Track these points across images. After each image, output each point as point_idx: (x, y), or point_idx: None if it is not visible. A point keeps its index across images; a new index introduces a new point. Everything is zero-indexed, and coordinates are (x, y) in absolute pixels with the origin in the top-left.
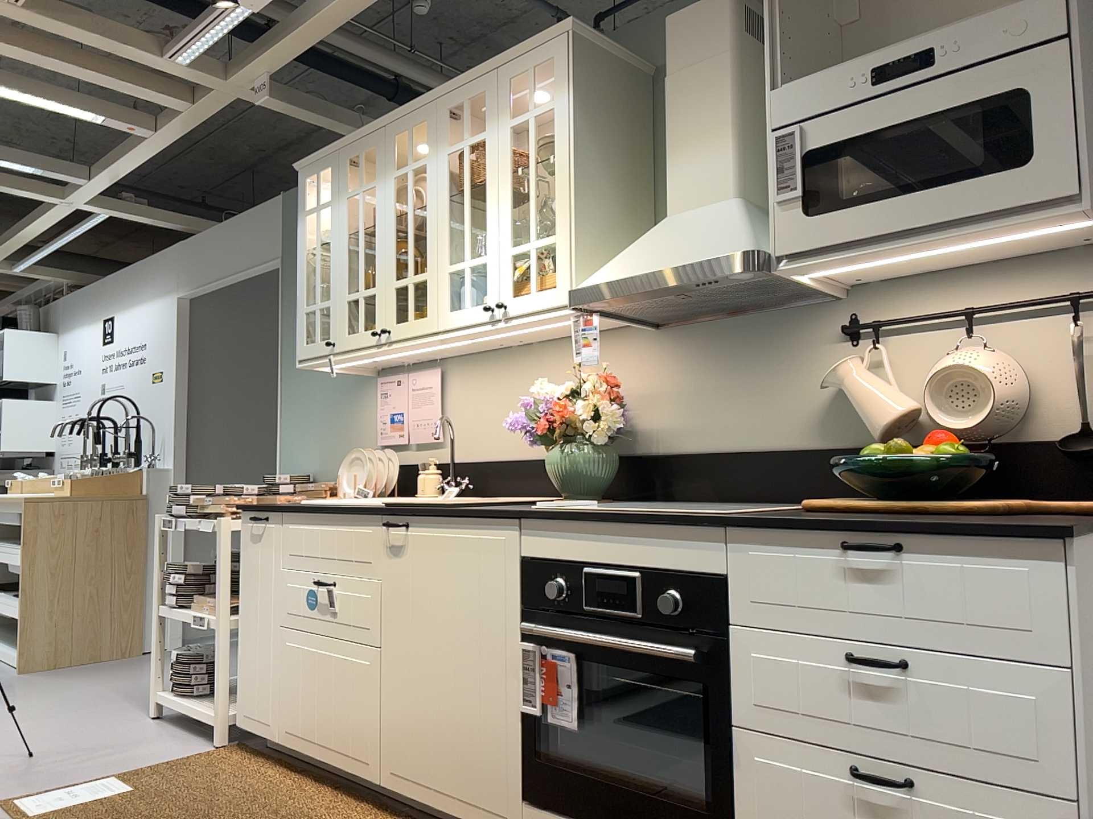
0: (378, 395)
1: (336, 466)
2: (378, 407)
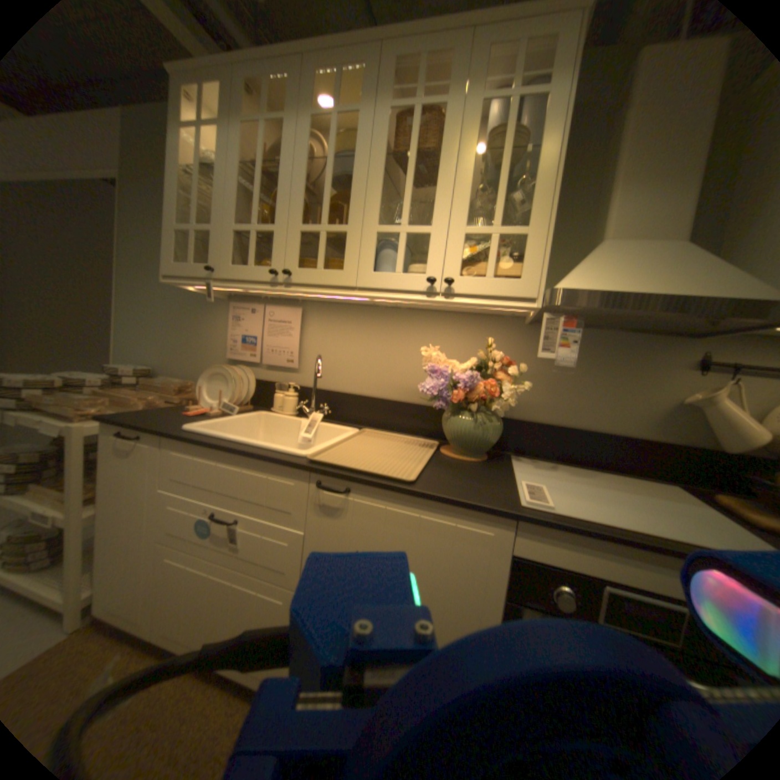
0: (232, 318)
1: (178, 365)
2: (231, 327)
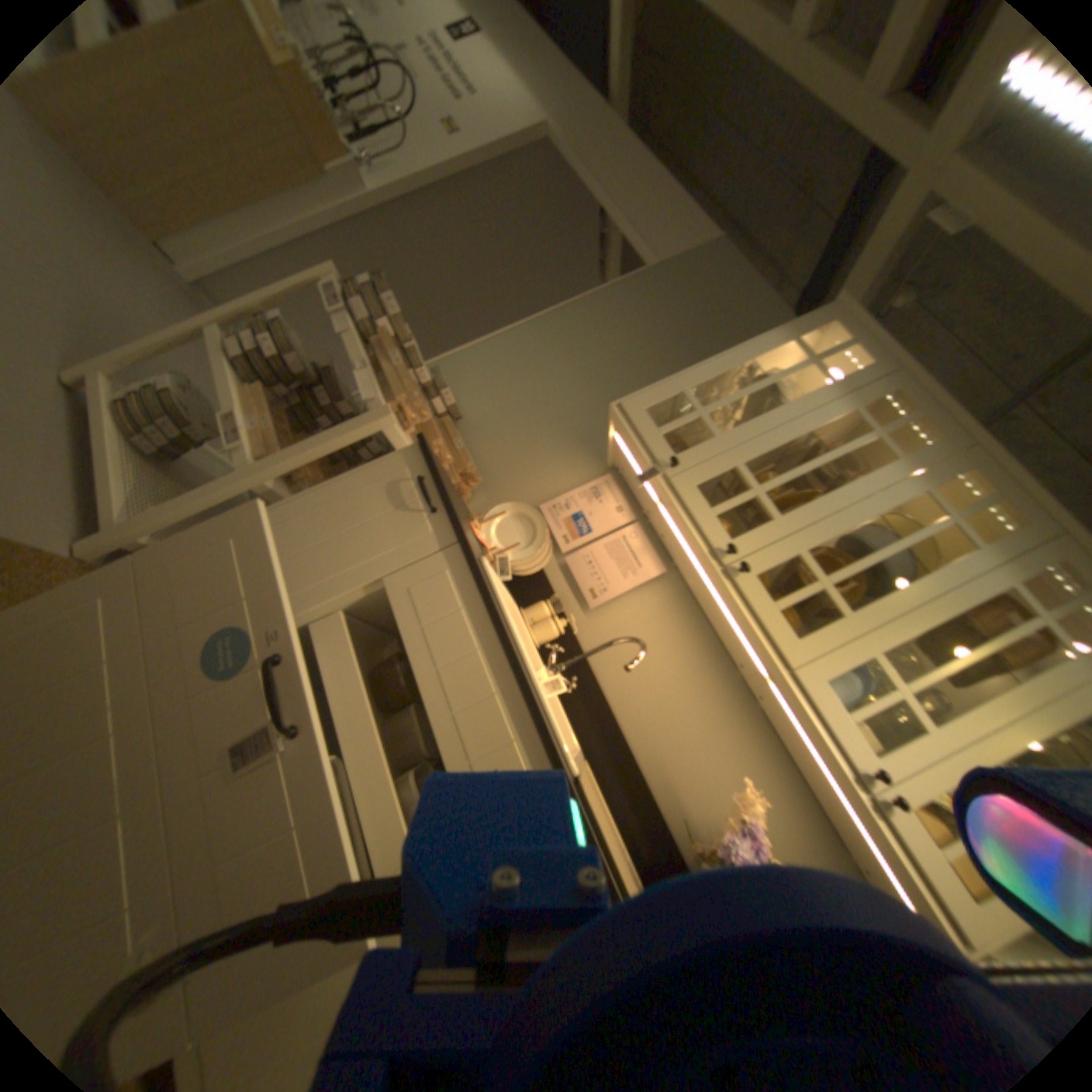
0: (590, 490)
1: (483, 452)
2: (578, 495)
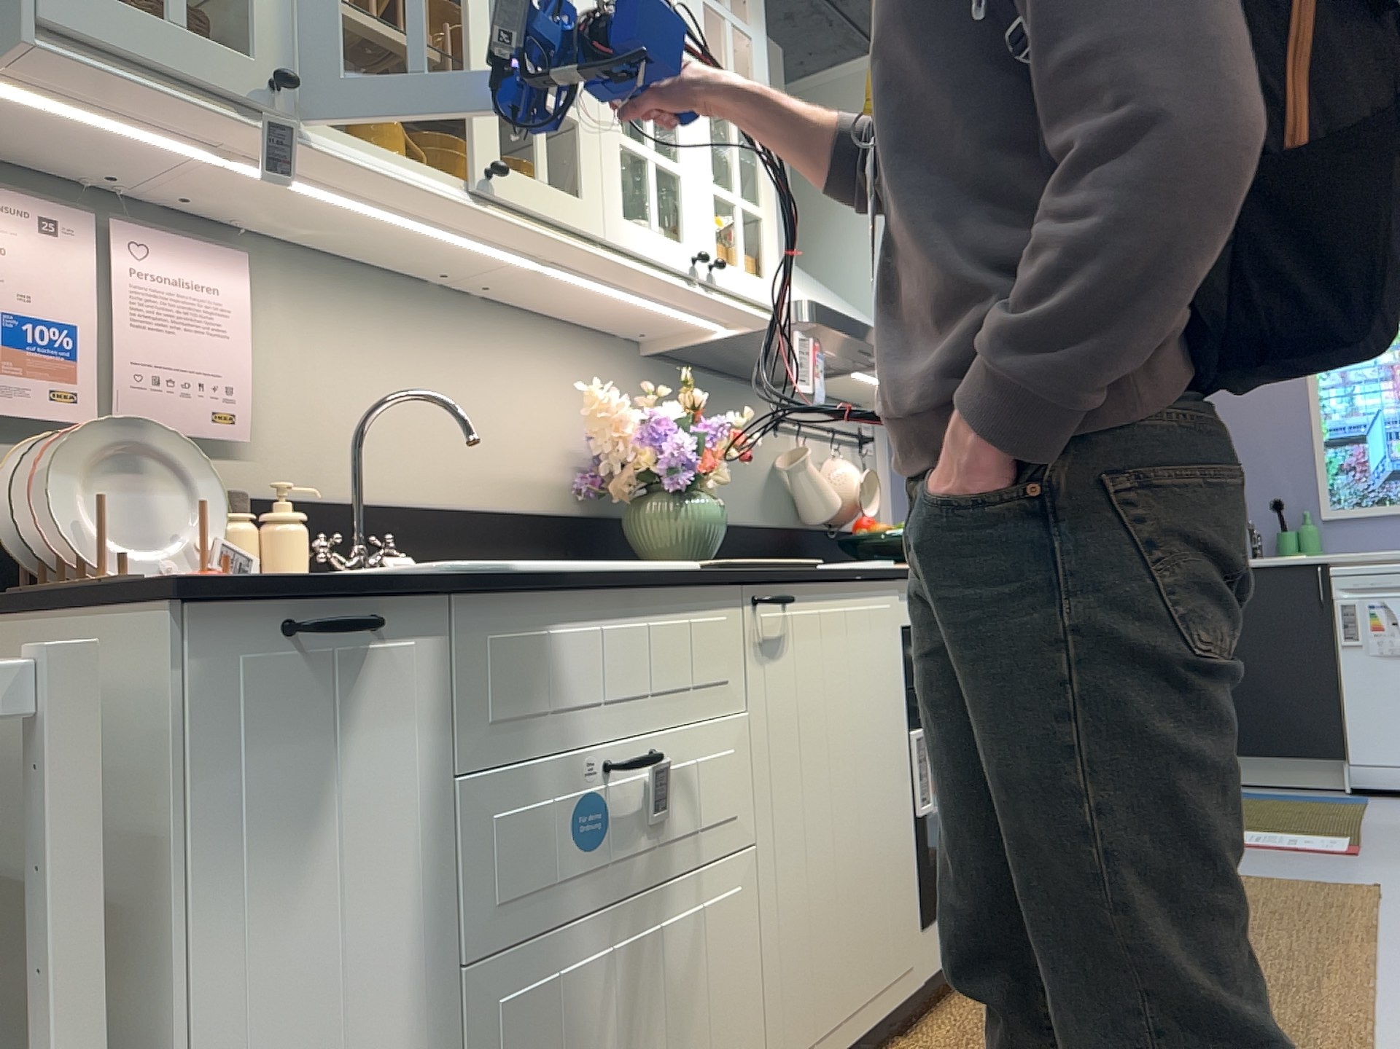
0: None
1: None
2: None
